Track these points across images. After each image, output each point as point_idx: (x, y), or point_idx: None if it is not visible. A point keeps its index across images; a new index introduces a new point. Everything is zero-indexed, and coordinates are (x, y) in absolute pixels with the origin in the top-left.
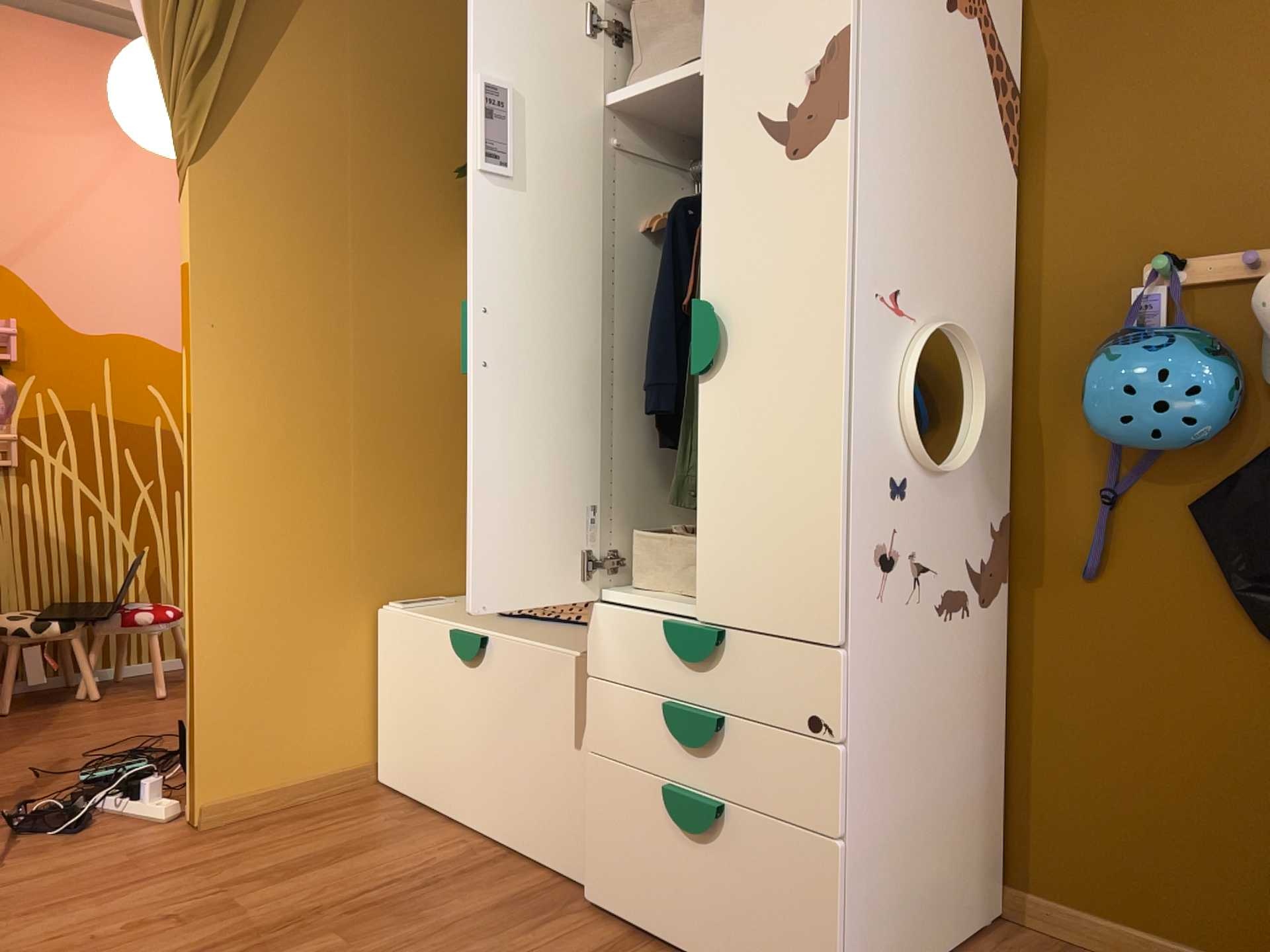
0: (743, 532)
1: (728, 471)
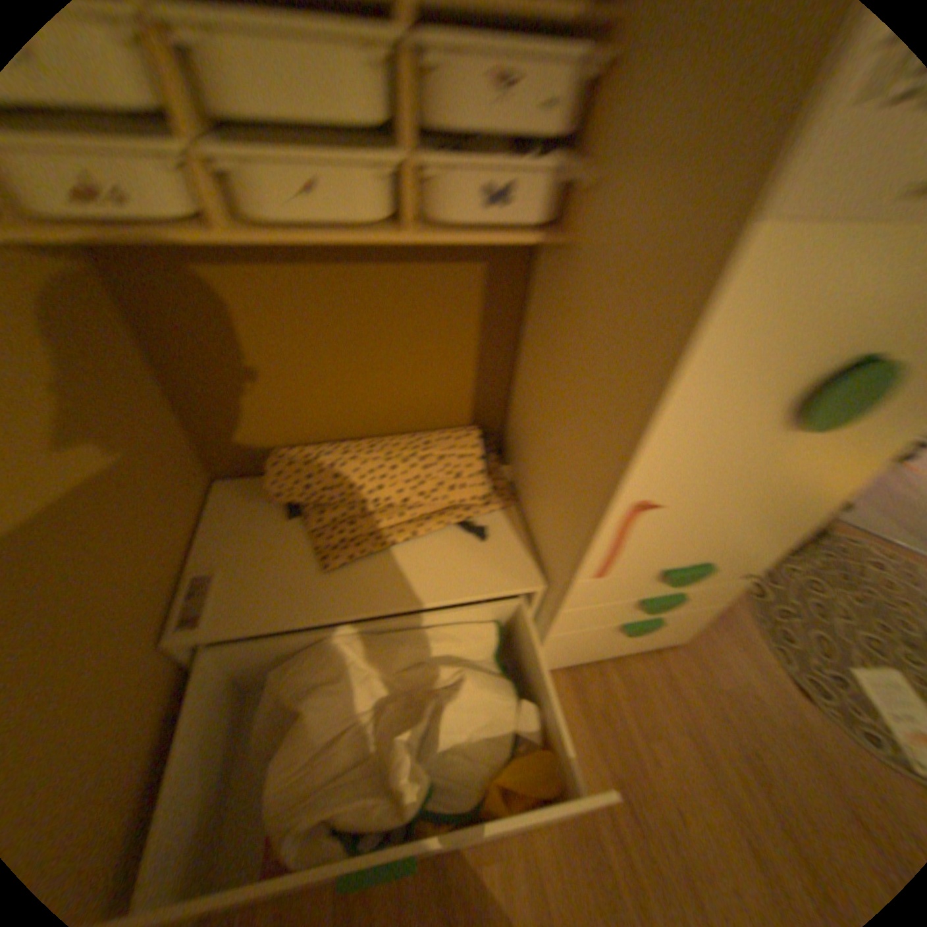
0: (767, 517)
1: (783, 488)
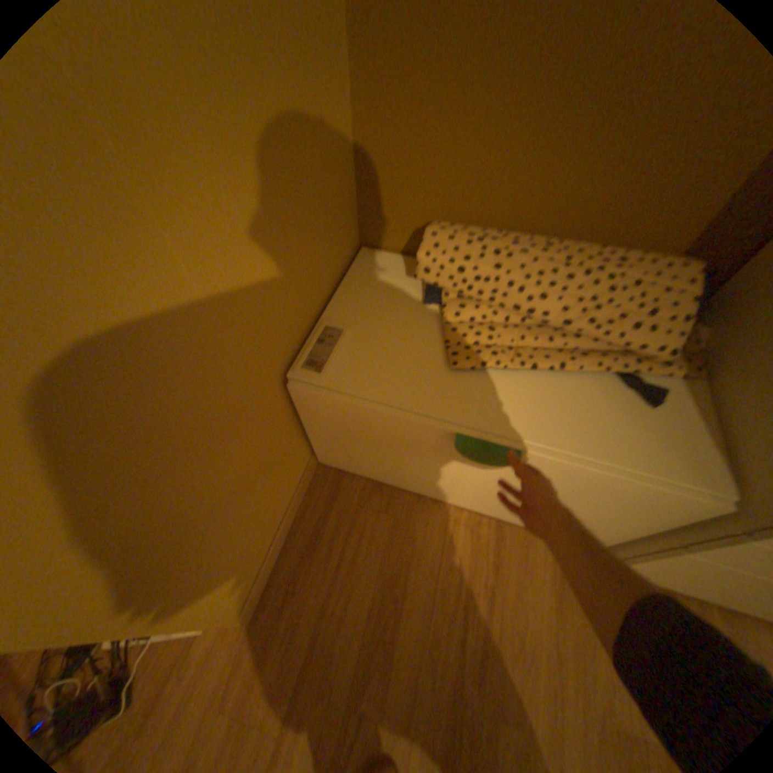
0: None
1: None
